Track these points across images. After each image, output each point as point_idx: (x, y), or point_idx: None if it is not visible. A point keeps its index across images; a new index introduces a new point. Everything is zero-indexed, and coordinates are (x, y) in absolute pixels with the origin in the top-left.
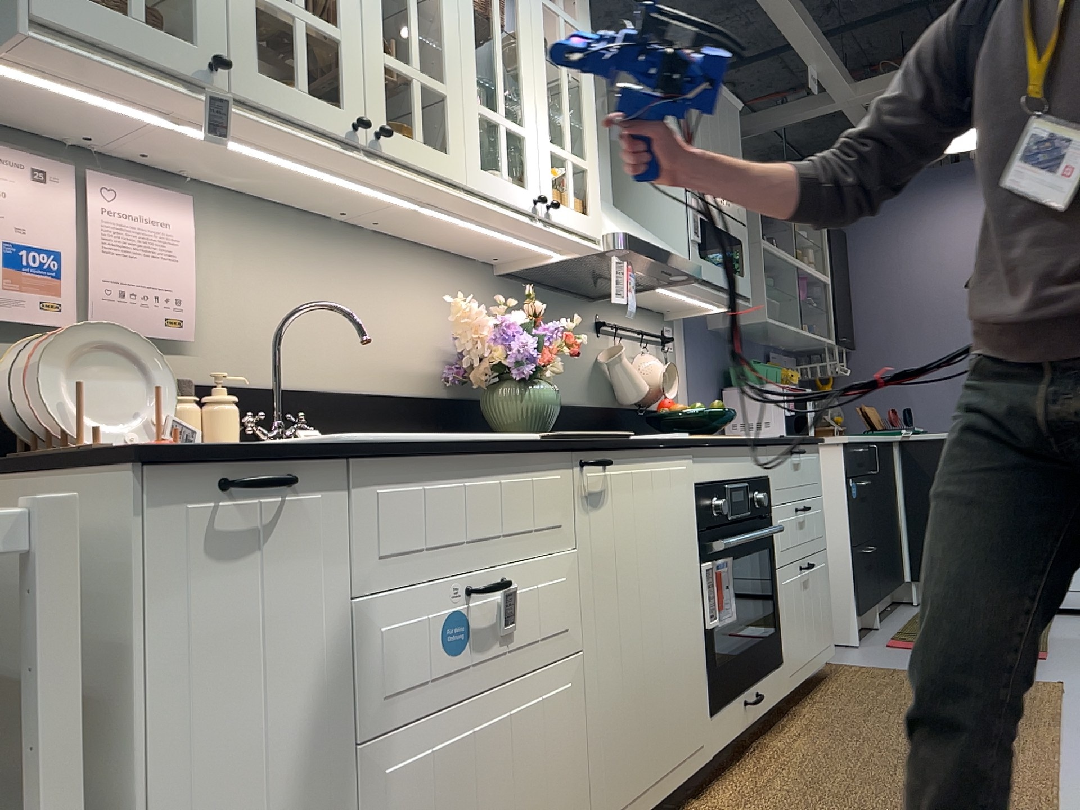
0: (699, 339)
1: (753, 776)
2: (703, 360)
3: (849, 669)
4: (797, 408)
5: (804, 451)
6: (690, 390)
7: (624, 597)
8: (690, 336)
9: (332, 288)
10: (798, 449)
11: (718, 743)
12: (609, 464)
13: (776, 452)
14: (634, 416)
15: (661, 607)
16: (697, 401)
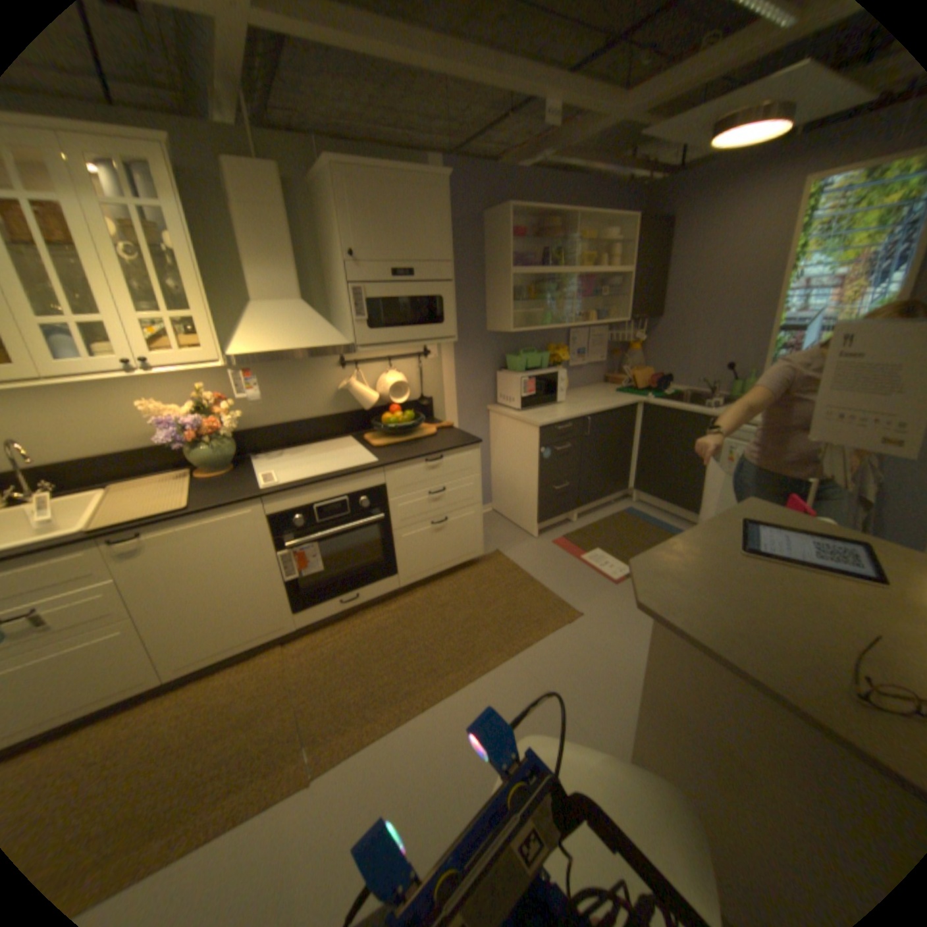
0: (470, 342)
1: (328, 638)
2: (475, 356)
3: (497, 562)
4: (535, 391)
5: (448, 456)
6: (455, 380)
7: (174, 590)
8: (458, 344)
9: (70, 408)
10: (437, 458)
11: (302, 625)
12: (129, 541)
13: (397, 469)
14: (363, 421)
15: (223, 584)
16: (464, 386)
